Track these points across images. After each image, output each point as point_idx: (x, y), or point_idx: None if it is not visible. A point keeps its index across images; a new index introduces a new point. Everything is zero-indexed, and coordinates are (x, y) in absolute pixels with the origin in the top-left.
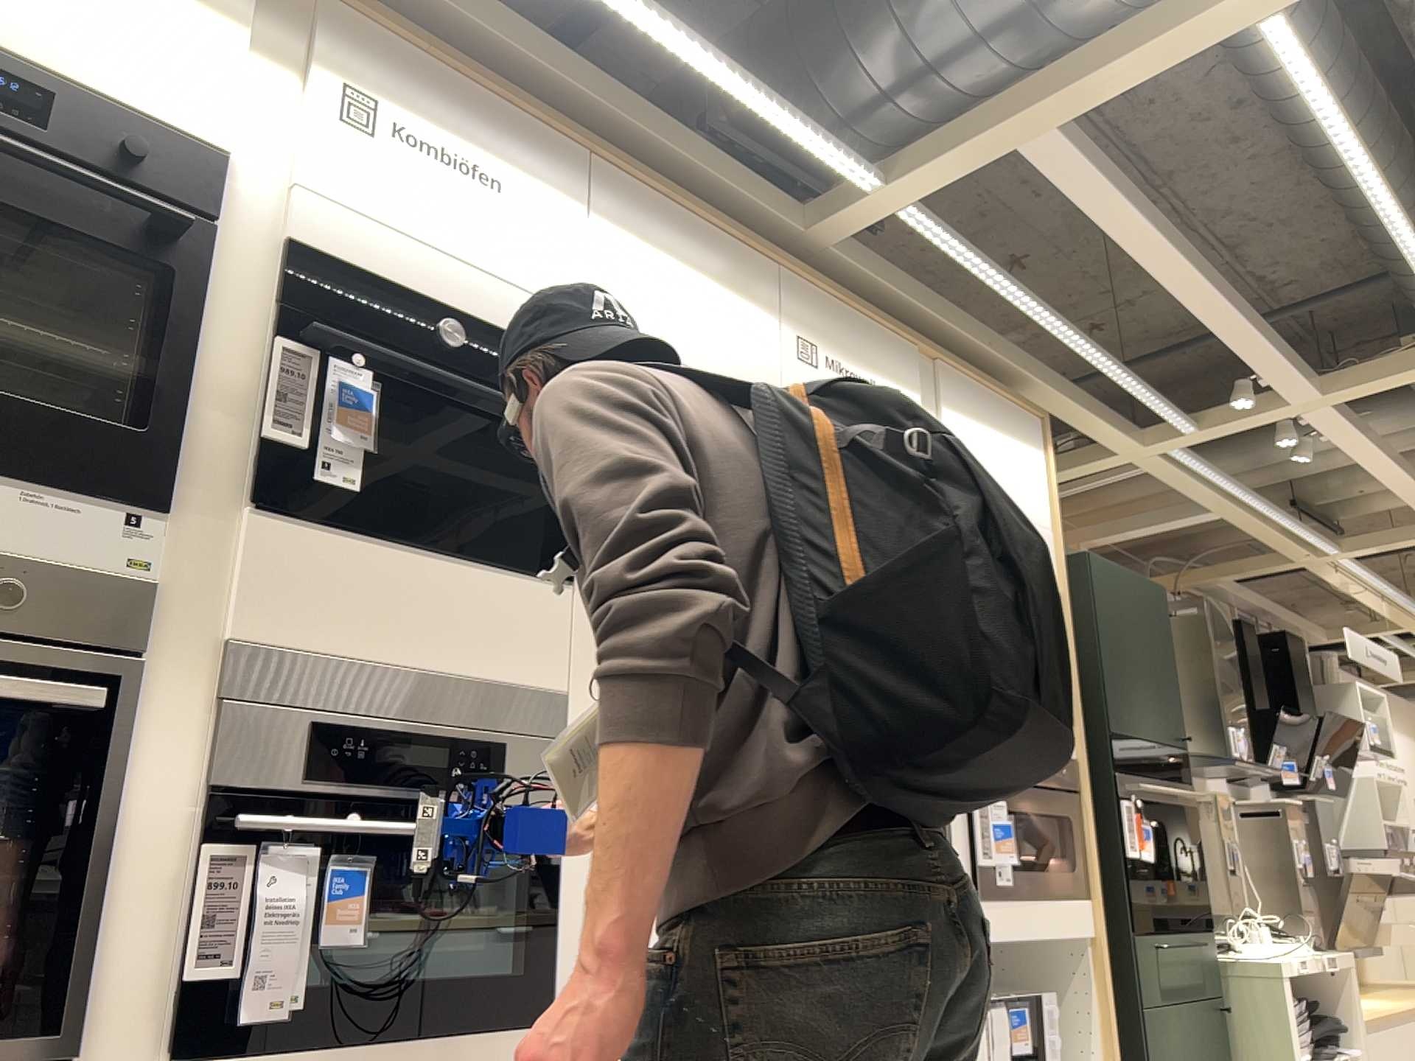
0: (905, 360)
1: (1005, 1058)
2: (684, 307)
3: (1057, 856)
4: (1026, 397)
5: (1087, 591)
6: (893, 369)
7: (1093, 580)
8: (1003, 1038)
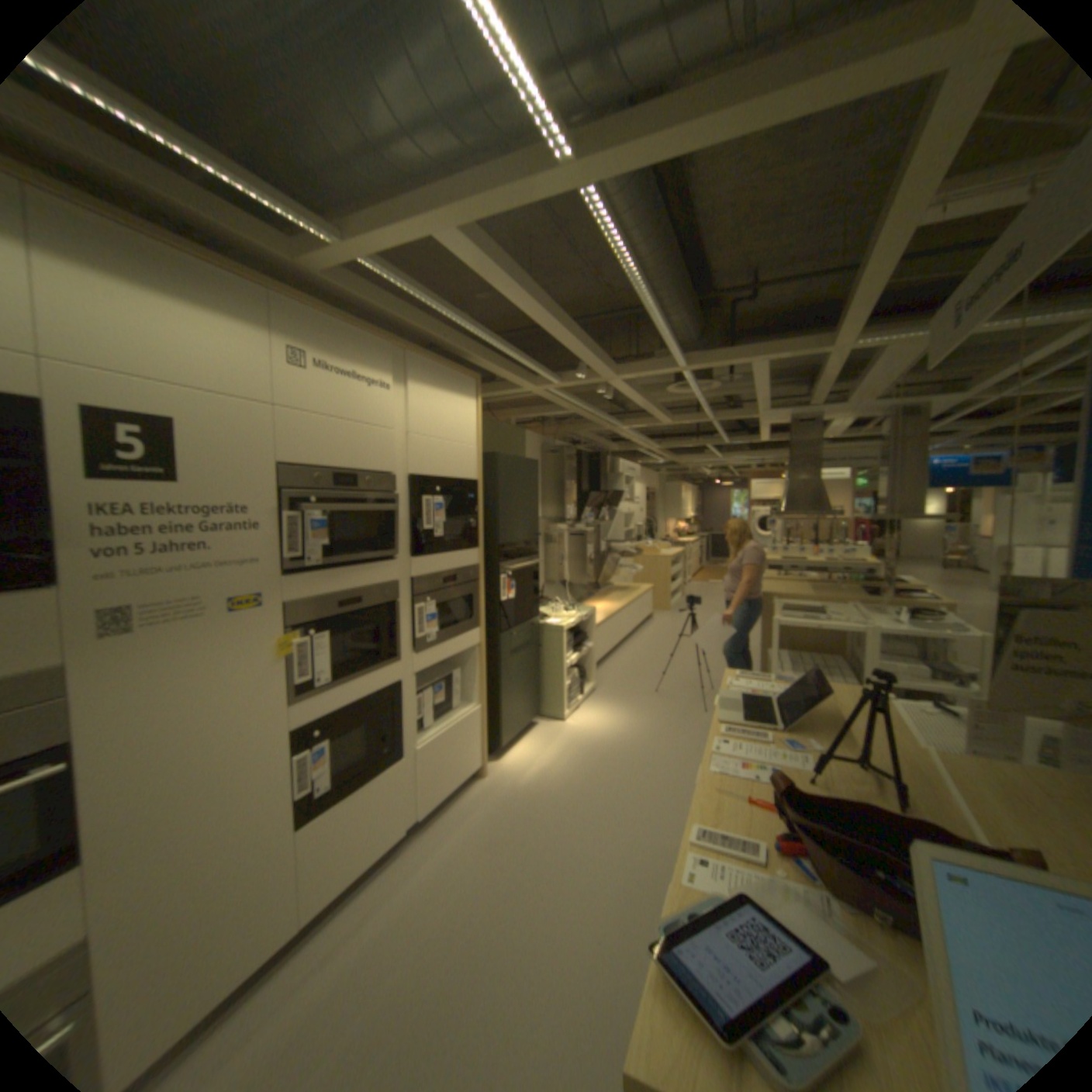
0: (388, 349)
1: (434, 718)
2: (164, 325)
3: (471, 617)
4: (478, 362)
5: (504, 473)
6: (379, 356)
7: (508, 467)
8: (433, 710)
